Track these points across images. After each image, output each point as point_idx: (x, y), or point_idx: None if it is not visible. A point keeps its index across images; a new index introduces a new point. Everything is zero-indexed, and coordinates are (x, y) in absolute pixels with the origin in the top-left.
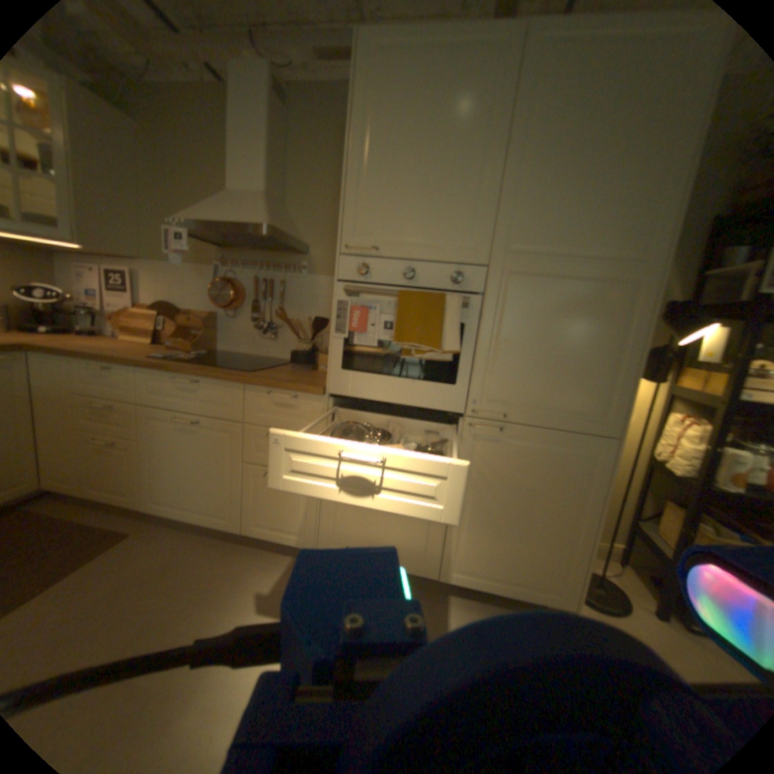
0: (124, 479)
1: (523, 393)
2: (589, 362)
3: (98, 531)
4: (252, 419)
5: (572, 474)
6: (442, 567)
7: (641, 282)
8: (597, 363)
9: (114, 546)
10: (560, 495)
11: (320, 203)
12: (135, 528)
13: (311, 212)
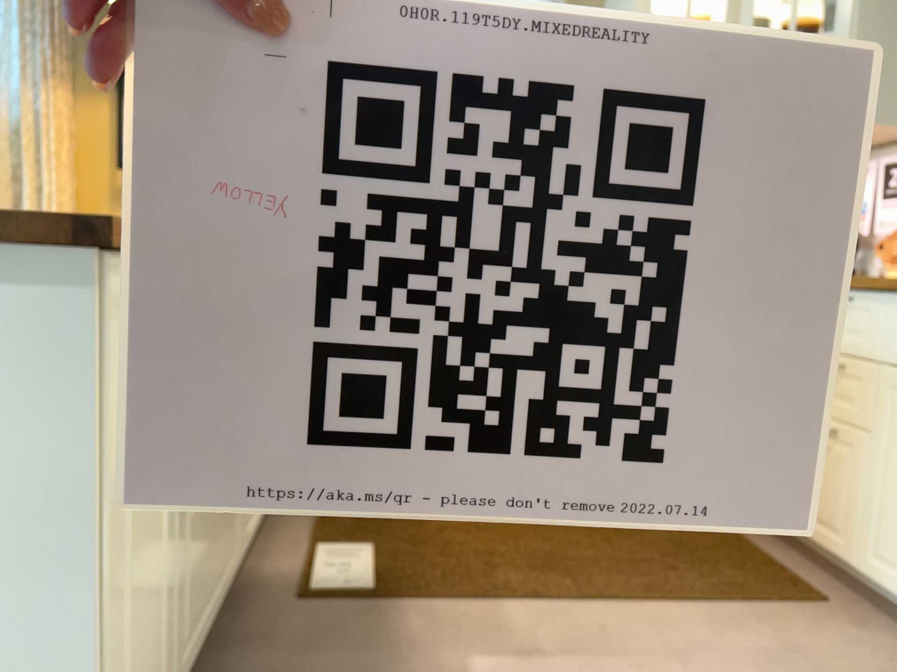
0: (845, 502)
1: None
2: None
3: (792, 578)
4: None
5: None
6: None
7: None
8: None
9: (806, 607)
10: None
11: None
12: (847, 602)
13: None
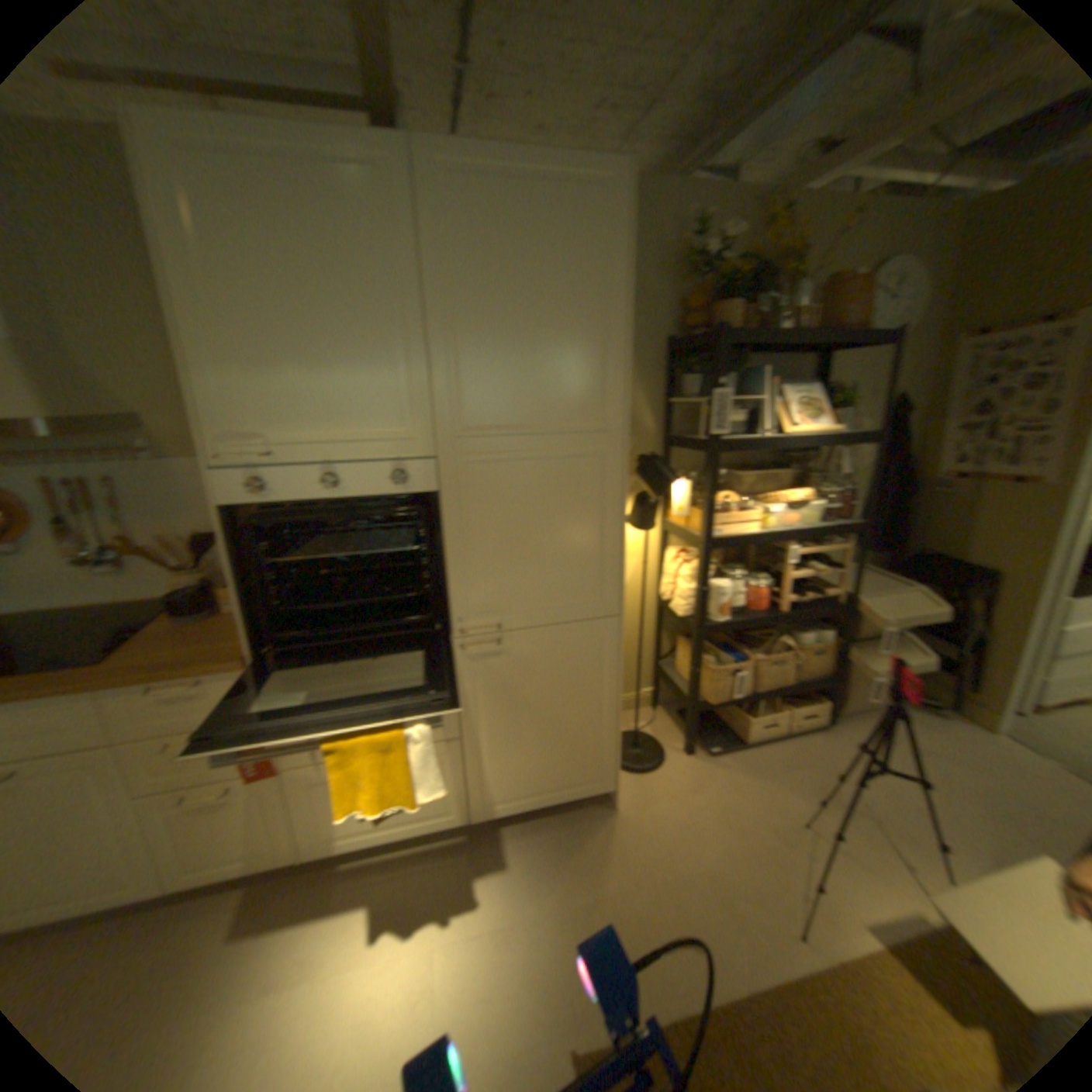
0: None
1: (514, 595)
2: (574, 546)
3: None
4: (132, 734)
5: (582, 663)
6: (471, 808)
7: (606, 454)
8: (582, 545)
9: None
10: (576, 688)
11: (142, 342)
12: None
13: (129, 358)
